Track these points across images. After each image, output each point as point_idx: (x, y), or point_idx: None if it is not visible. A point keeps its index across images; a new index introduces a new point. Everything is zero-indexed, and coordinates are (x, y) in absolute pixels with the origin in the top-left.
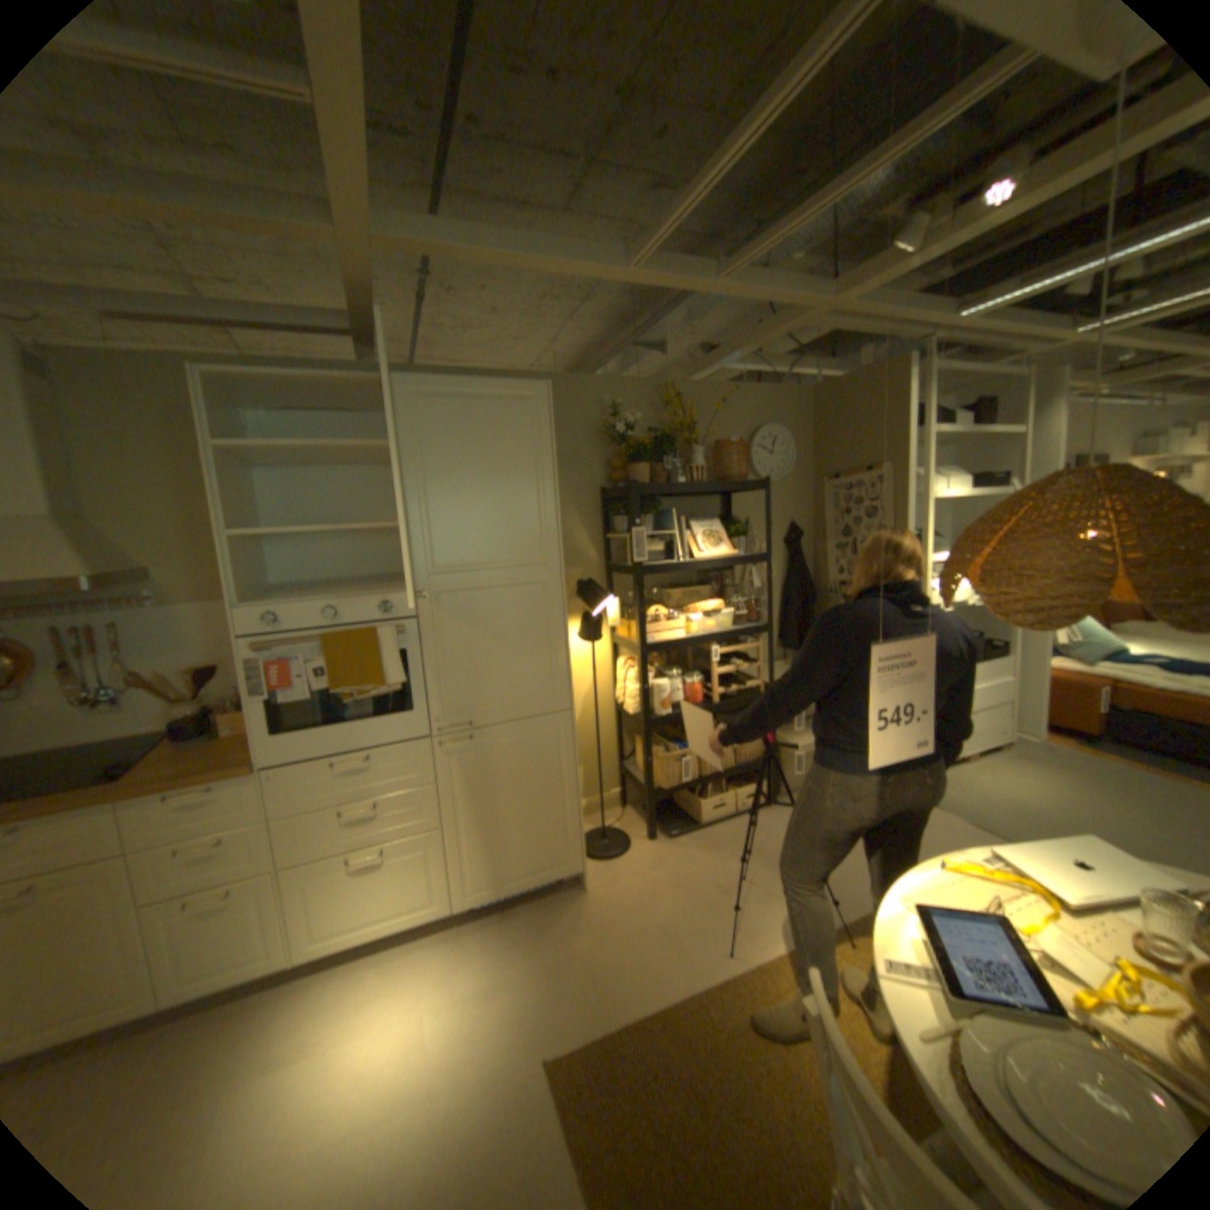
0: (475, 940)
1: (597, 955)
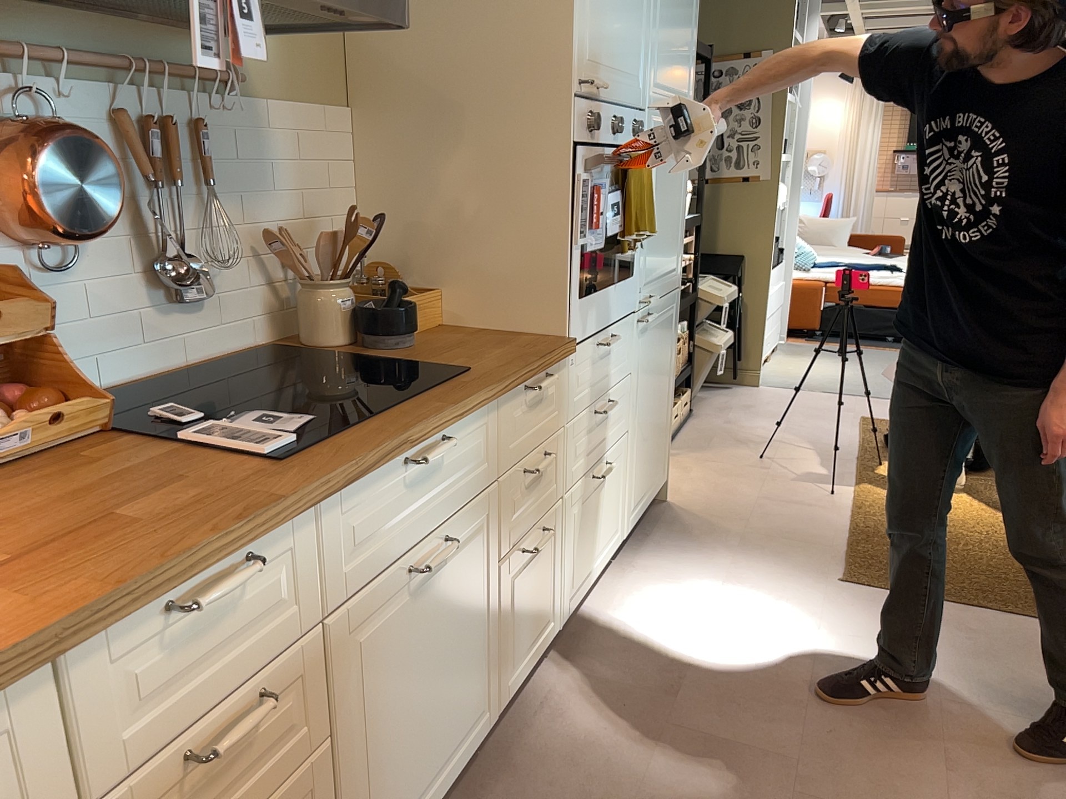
0: (648, 558)
1: (755, 525)
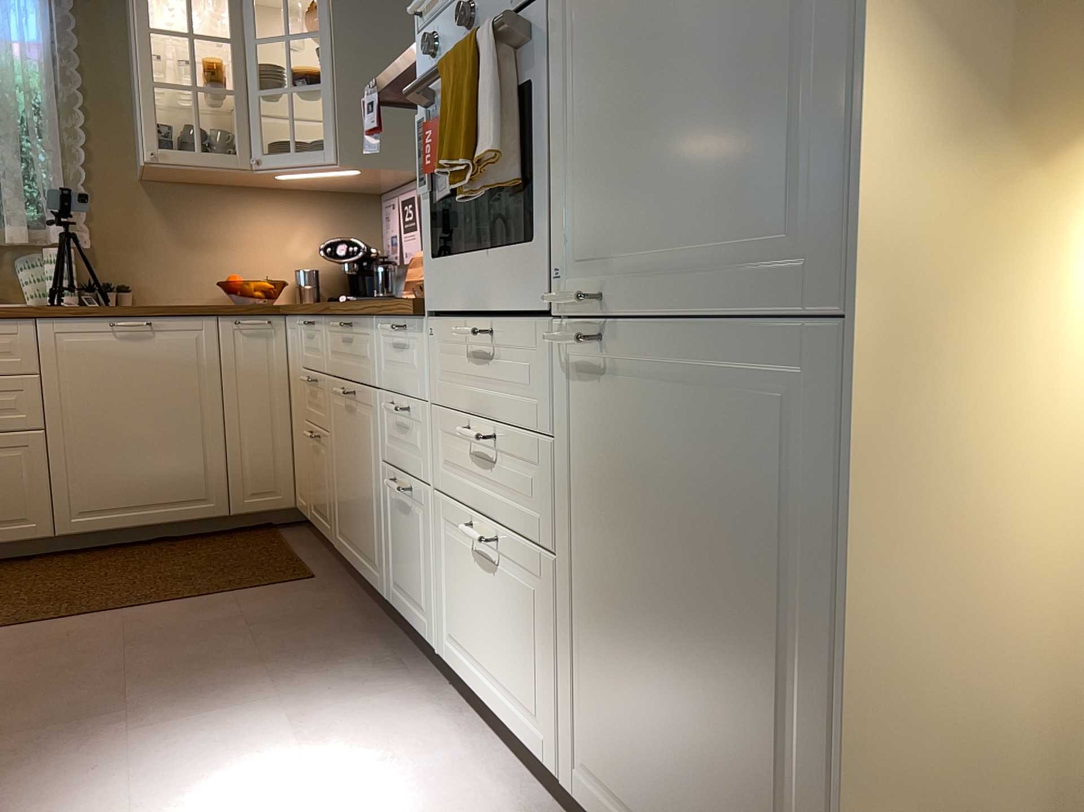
0: None
1: None
